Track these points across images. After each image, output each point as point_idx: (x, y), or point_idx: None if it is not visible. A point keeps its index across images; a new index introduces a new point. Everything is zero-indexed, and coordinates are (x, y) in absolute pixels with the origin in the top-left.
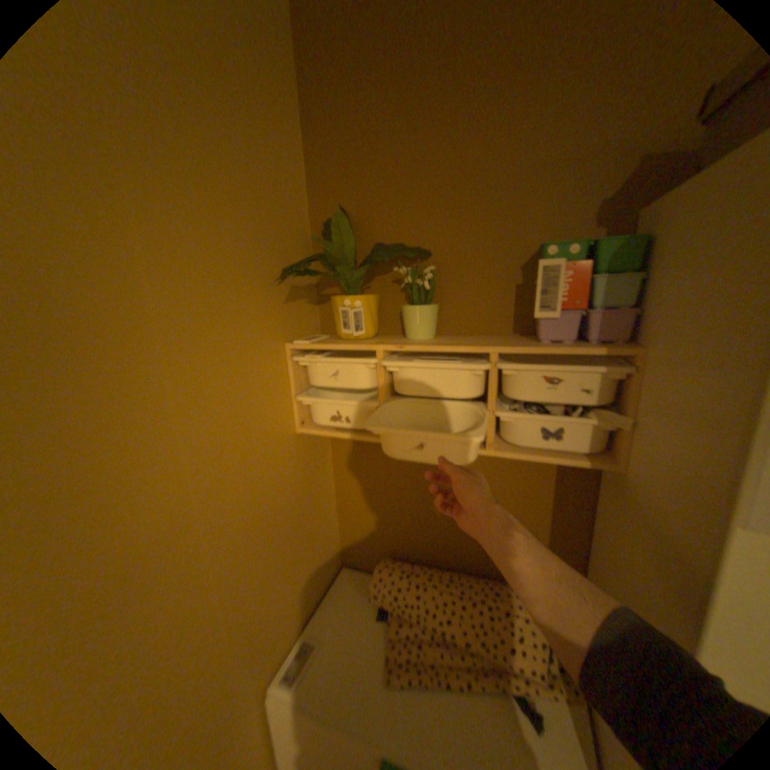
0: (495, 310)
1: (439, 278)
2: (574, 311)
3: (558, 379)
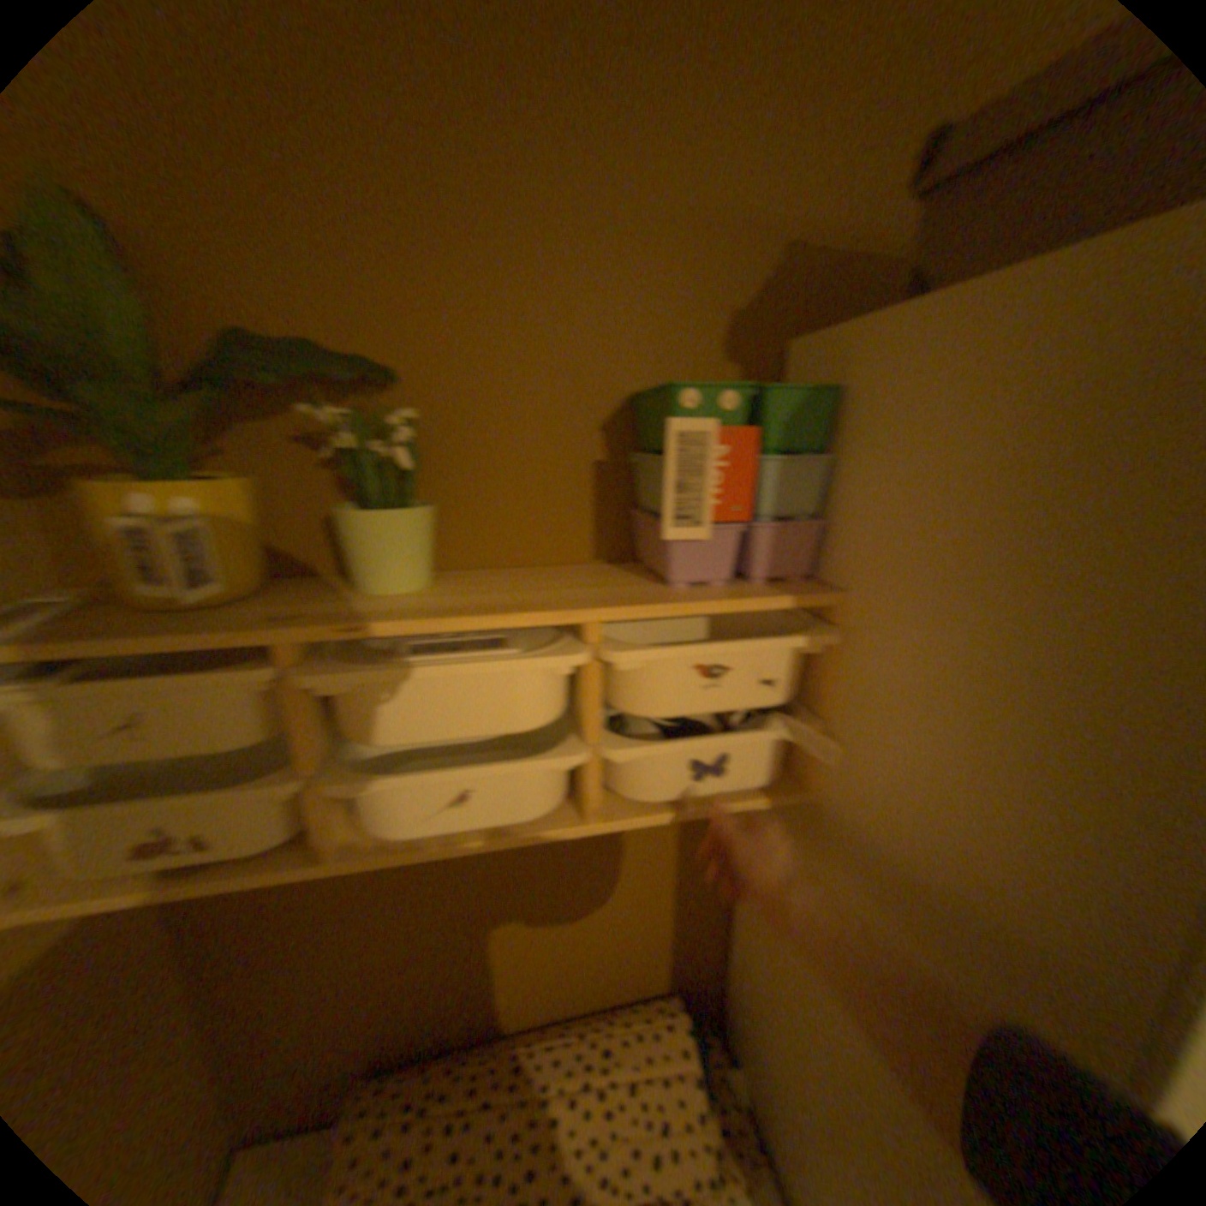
0: (559, 513)
1: (429, 438)
2: (732, 525)
3: (721, 663)
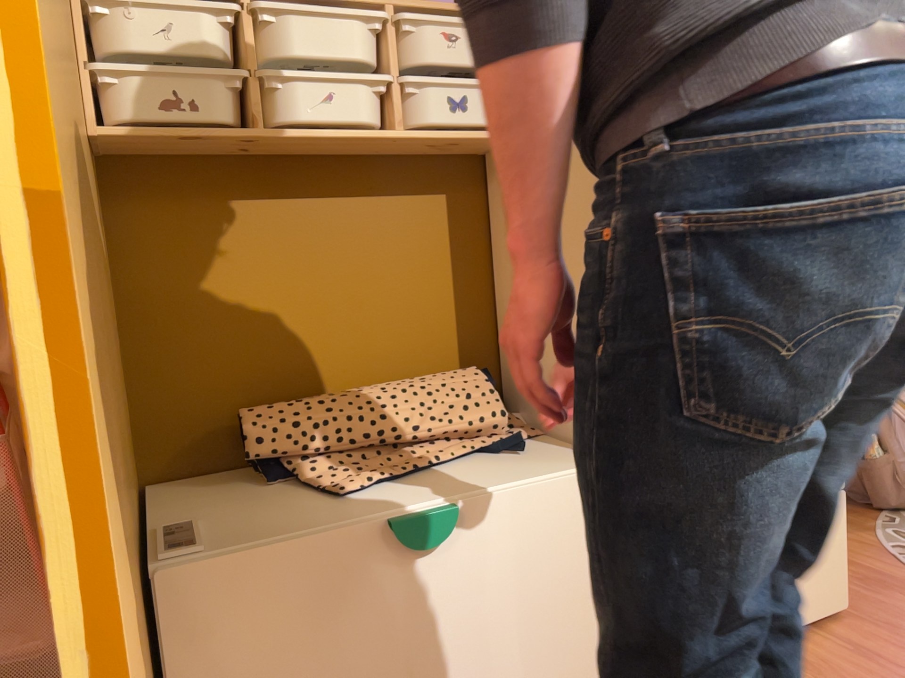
0: None
1: None
2: None
3: (455, 35)
